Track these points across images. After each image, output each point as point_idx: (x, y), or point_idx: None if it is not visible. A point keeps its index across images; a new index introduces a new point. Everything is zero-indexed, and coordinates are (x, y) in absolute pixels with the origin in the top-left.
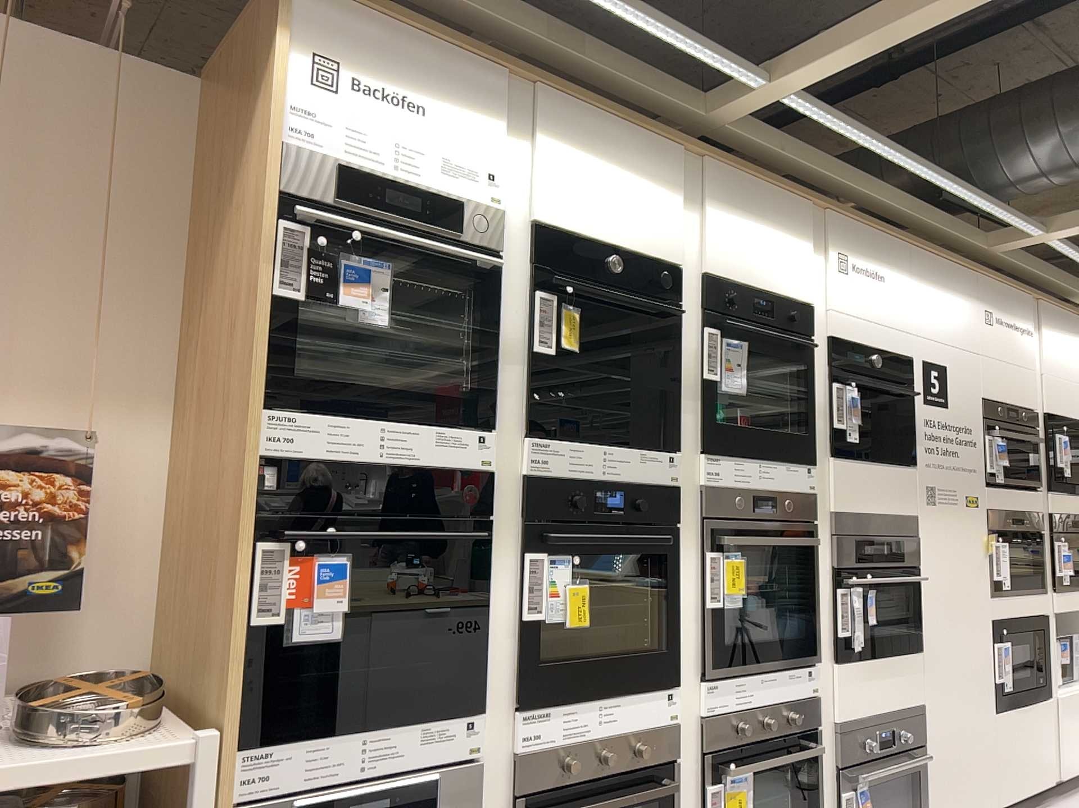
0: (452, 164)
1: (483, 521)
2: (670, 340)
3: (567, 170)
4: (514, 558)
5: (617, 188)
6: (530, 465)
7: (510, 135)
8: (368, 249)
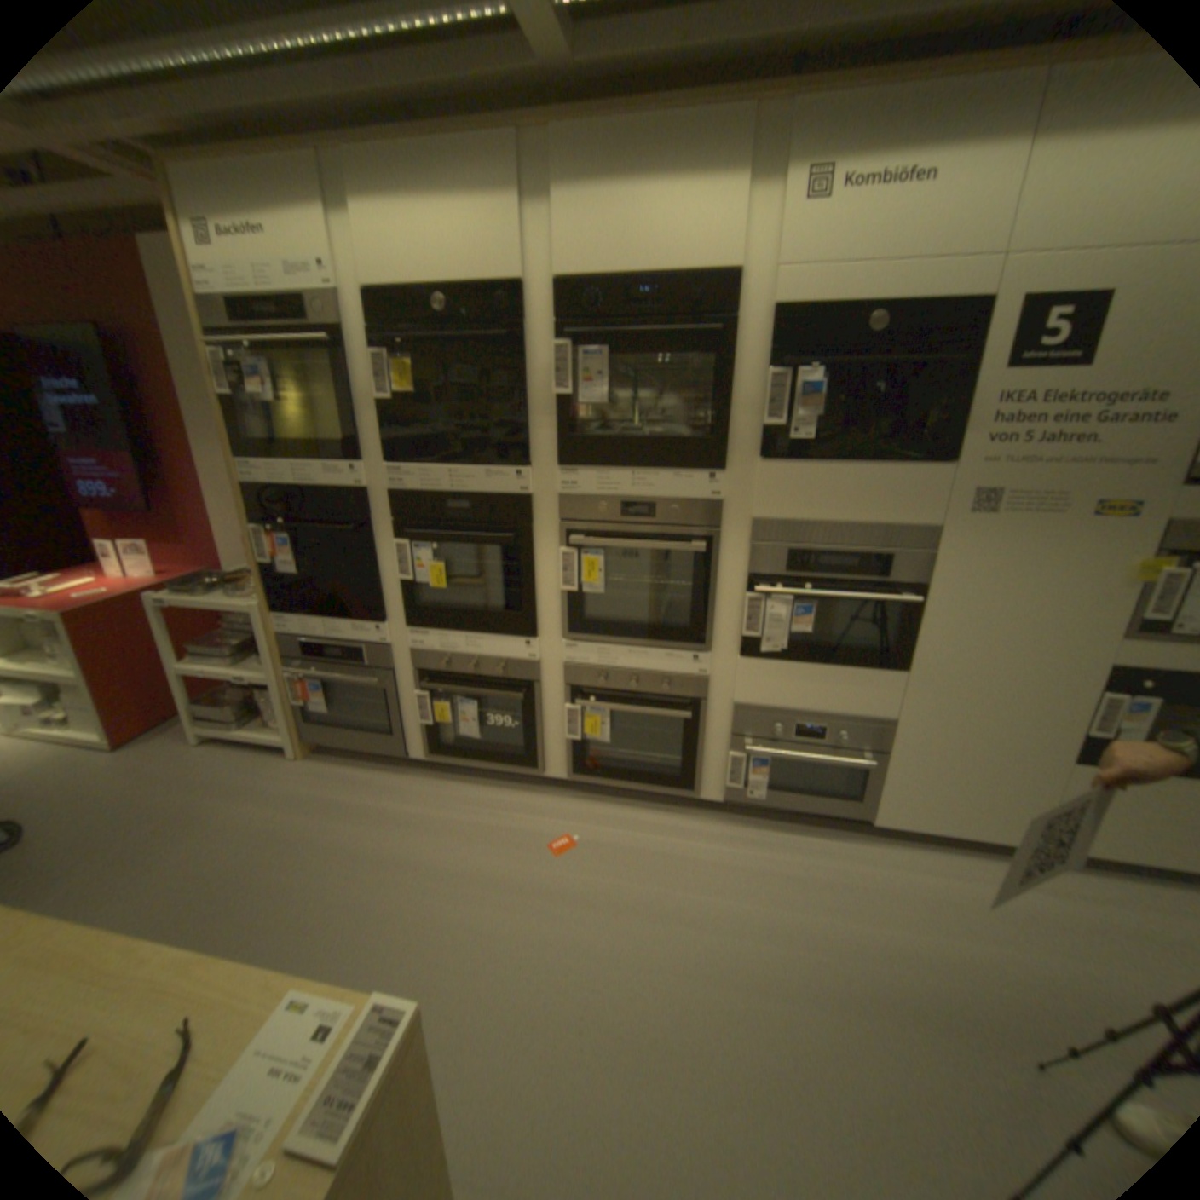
0: (282, 257)
1: (364, 524)
2: (521, 361)
3: (379, 215)
4: (392, 549)
5: (437, 210)
6: (389, 487)
7: (324, 203)
8: (248, 349)
